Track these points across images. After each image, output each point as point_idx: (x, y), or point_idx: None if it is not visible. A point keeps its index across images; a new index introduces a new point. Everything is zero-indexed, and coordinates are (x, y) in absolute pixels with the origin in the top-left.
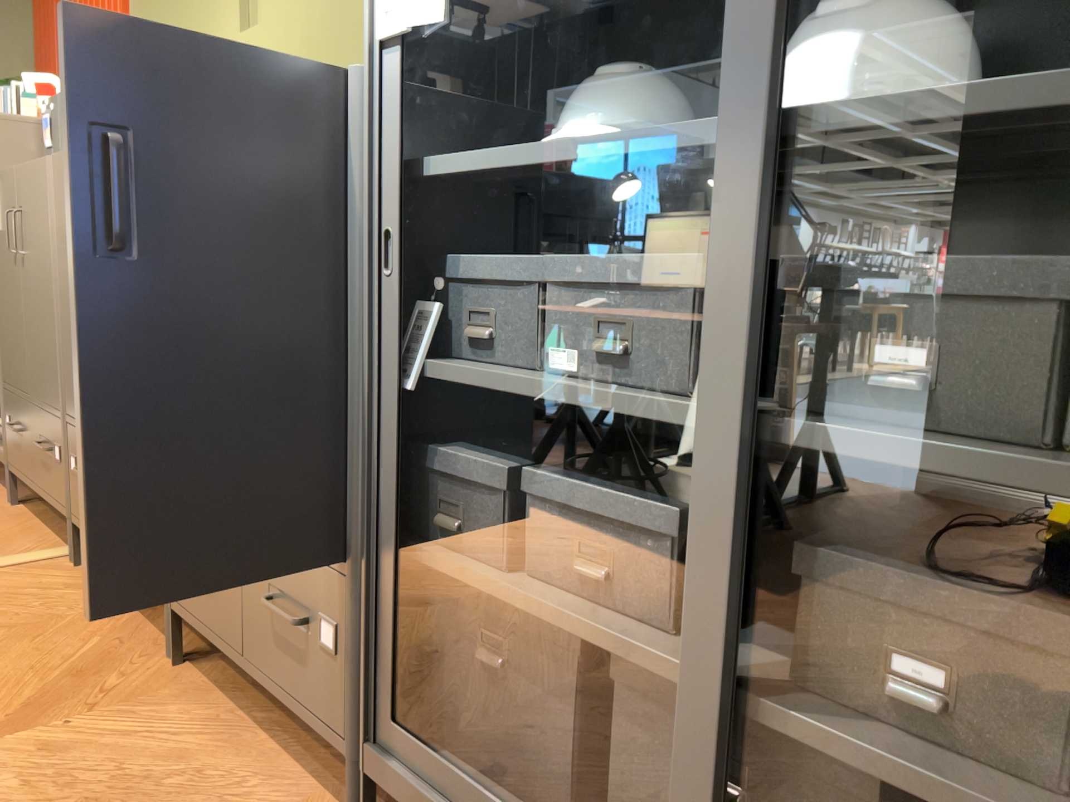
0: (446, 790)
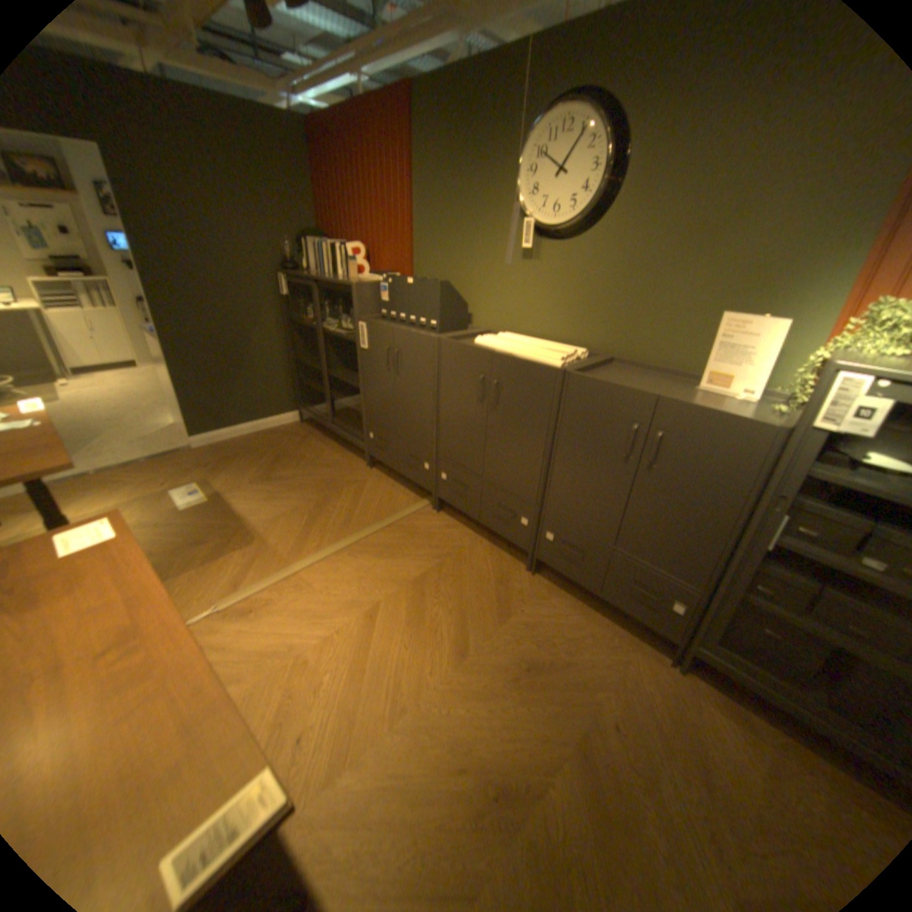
0: (749, 672)
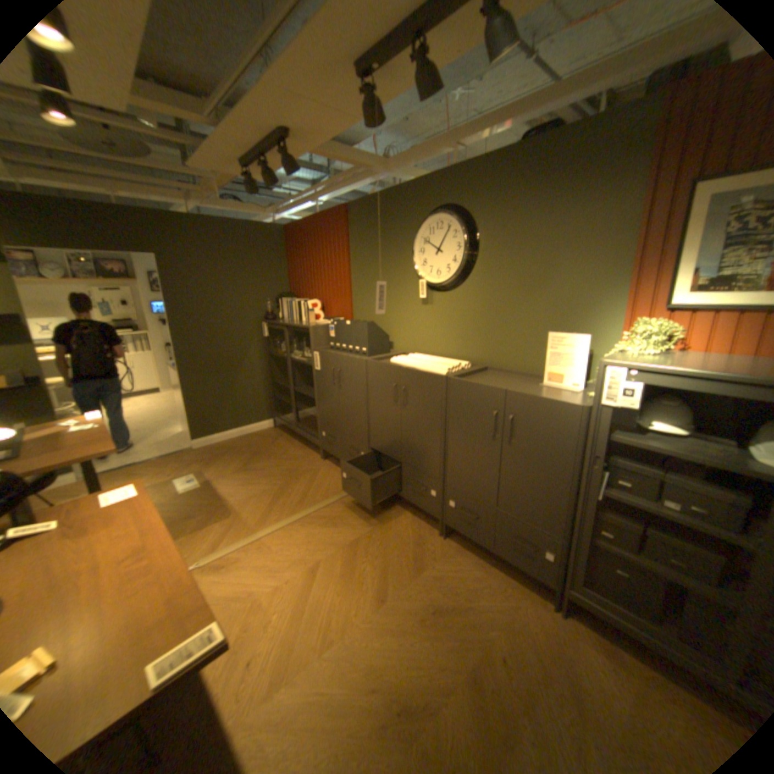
0: (610, 610)
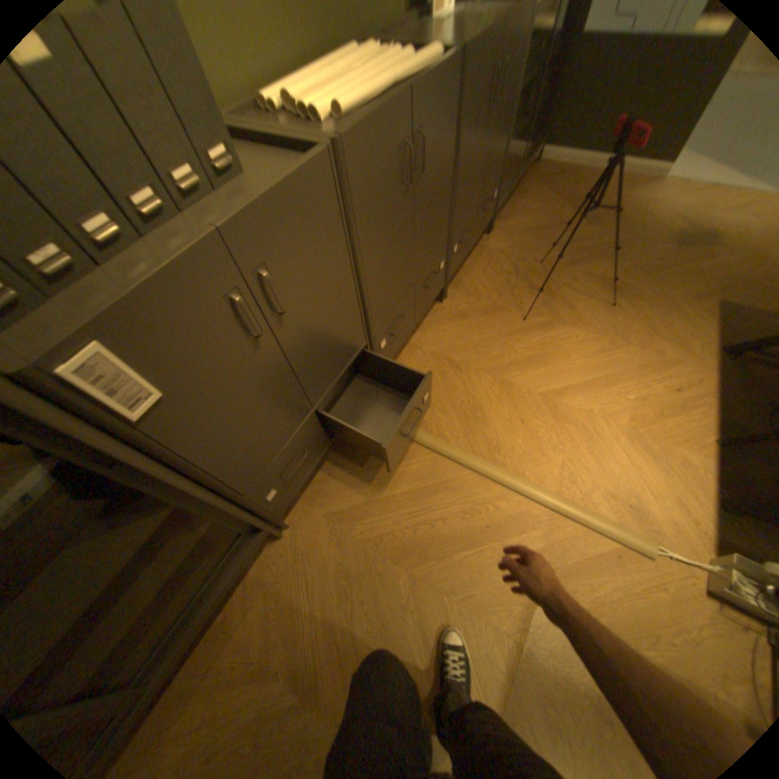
0: (505, 191)
